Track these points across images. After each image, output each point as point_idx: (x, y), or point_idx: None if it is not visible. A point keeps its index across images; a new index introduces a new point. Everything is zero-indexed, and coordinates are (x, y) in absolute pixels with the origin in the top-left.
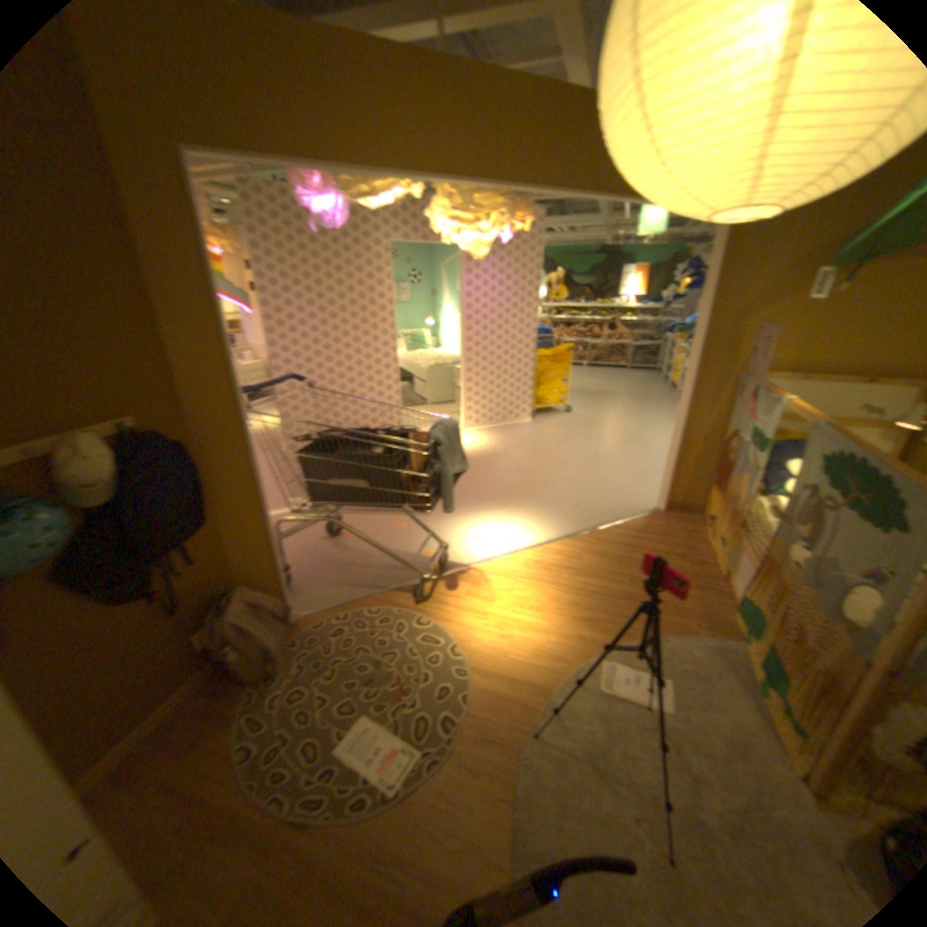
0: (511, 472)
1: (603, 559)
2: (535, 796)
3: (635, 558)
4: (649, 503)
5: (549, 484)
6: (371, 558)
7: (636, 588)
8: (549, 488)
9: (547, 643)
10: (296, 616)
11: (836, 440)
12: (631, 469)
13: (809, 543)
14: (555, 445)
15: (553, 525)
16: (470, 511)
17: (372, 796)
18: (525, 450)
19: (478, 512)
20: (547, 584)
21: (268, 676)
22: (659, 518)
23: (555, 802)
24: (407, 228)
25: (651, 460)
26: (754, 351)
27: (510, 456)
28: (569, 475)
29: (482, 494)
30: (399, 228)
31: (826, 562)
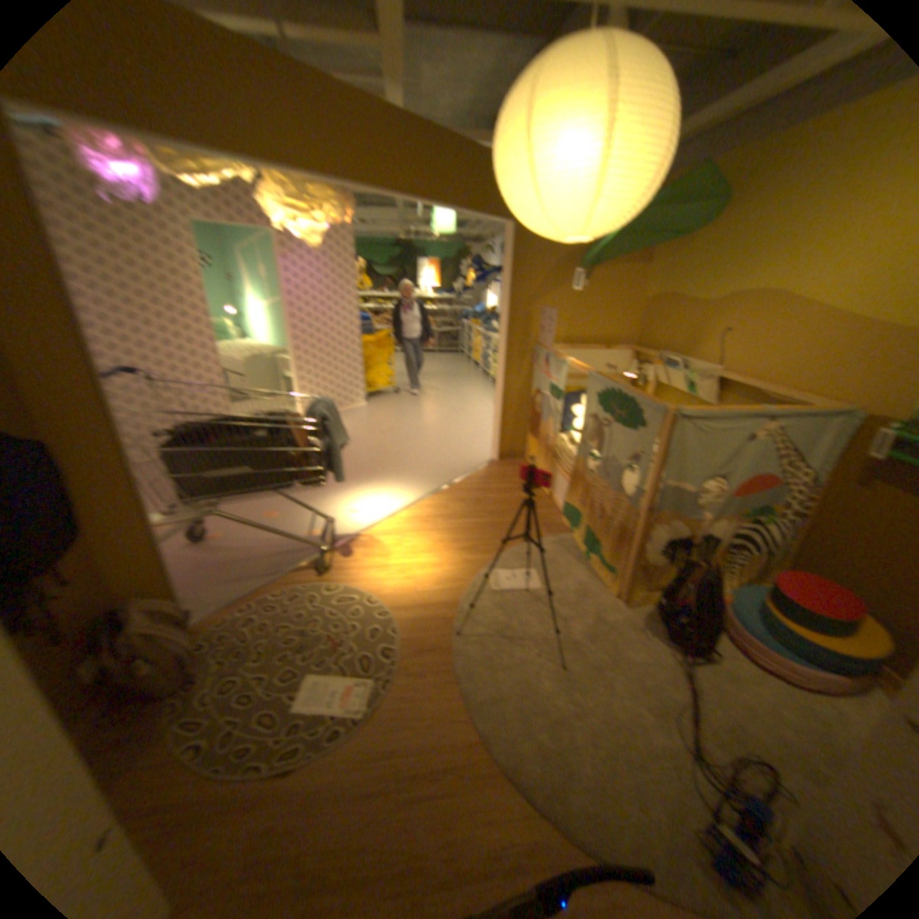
0: (365, 452)
1: (465, 504)
2: (471, 671)
3: (488, 498)
4: (485, 457)
5: (403, 457)
6: (254, 552)
7: (494, 518)
8: (404, 459)
9: (444, 573)
10: (191, 625)
11: (603, 383)
12: (464, 434)
13: (598, 453)
14: (396, 424)
15: (418, 488)
16: (339, 491)
17: (343, 726)
18: (371, 432)
19: (348, 491)
20: (429, 532)
21: (189, 681)
22: (495, 467)
23: (485, 668)
24: (210, 209)
25: (477, 425)
26: (541, 330)
27: (359, 438)
28: (417, 447)
29: (345, 475)
30: (201, 208)
31: (610, 460)
